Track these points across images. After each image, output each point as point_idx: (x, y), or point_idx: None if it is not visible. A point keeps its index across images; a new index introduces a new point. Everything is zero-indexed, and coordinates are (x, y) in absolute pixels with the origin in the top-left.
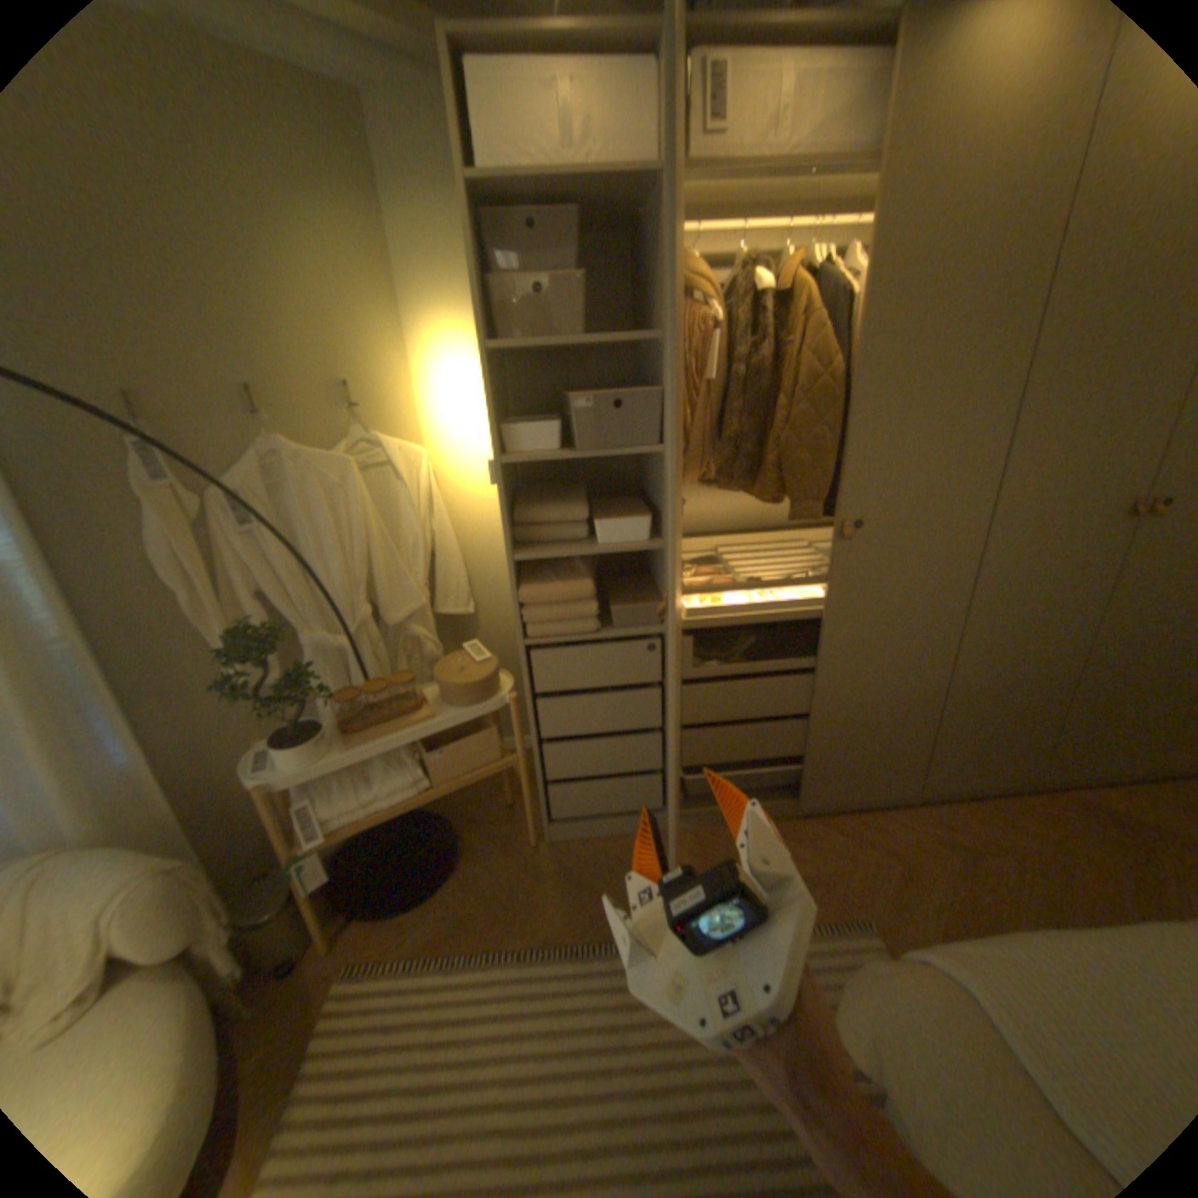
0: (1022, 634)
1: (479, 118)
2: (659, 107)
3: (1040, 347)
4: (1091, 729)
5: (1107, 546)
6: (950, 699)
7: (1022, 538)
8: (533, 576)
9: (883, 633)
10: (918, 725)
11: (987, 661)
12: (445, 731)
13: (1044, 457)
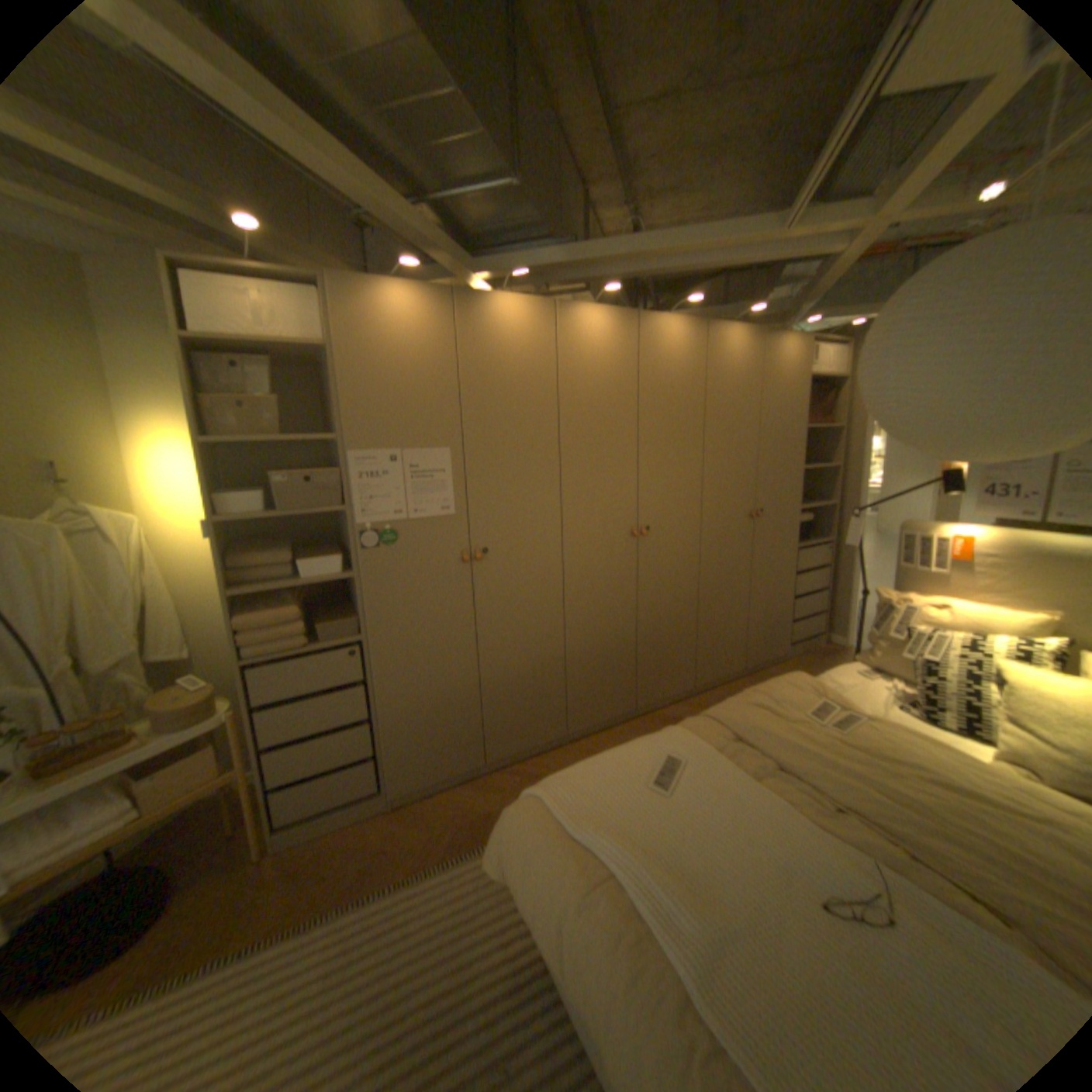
0: (597, 611)
1: (191, 303)
2: (320, 313)
3: (562, 449)
4: (651, 667)
5: (626, 554)
6: (568, 661)
7: (581, 553)
8: (246, 609)
9: (516, 621)
10: (553, 682)
11: (583, 632)
12: (156, 765)
13: (580, 507)
